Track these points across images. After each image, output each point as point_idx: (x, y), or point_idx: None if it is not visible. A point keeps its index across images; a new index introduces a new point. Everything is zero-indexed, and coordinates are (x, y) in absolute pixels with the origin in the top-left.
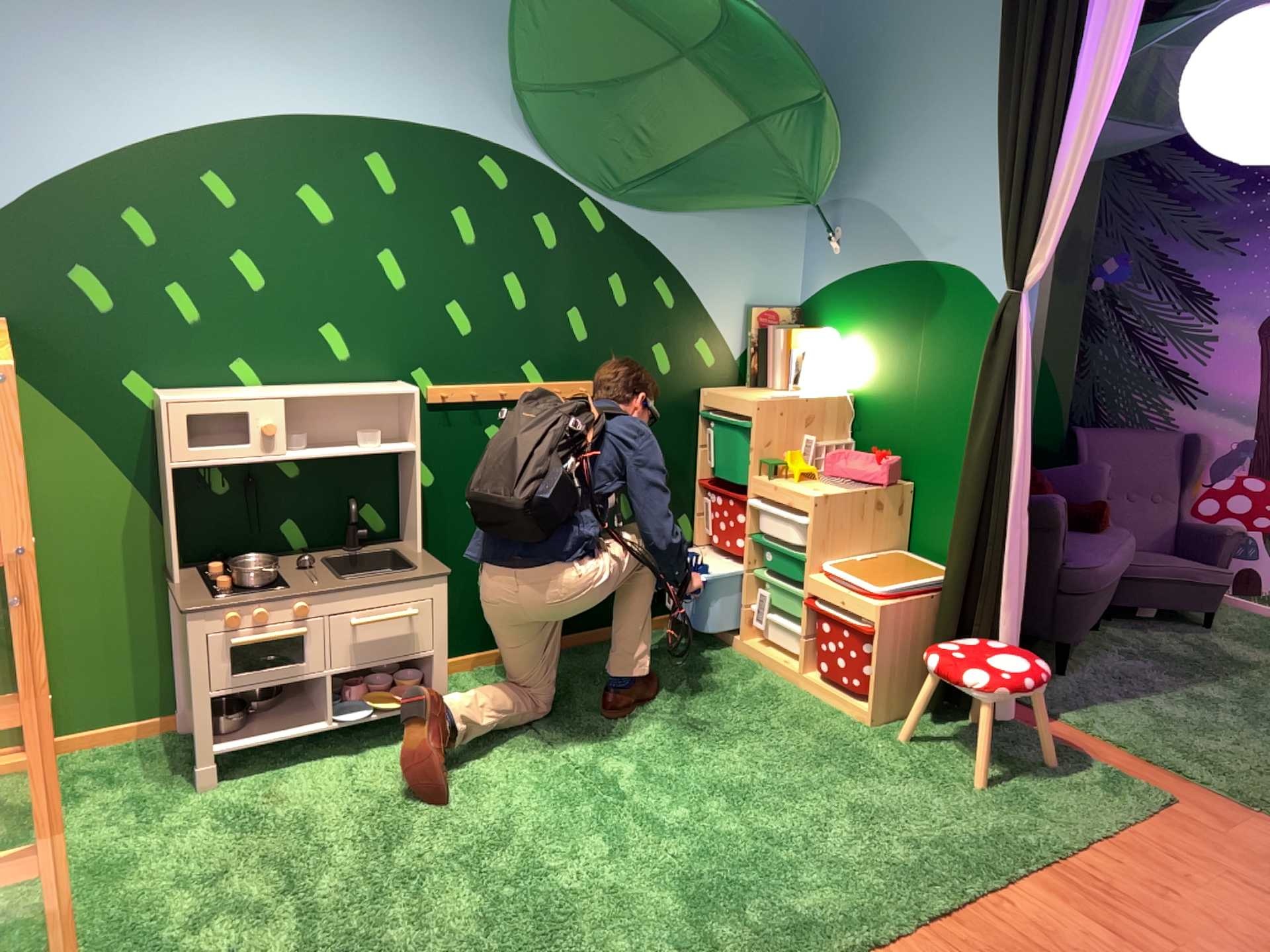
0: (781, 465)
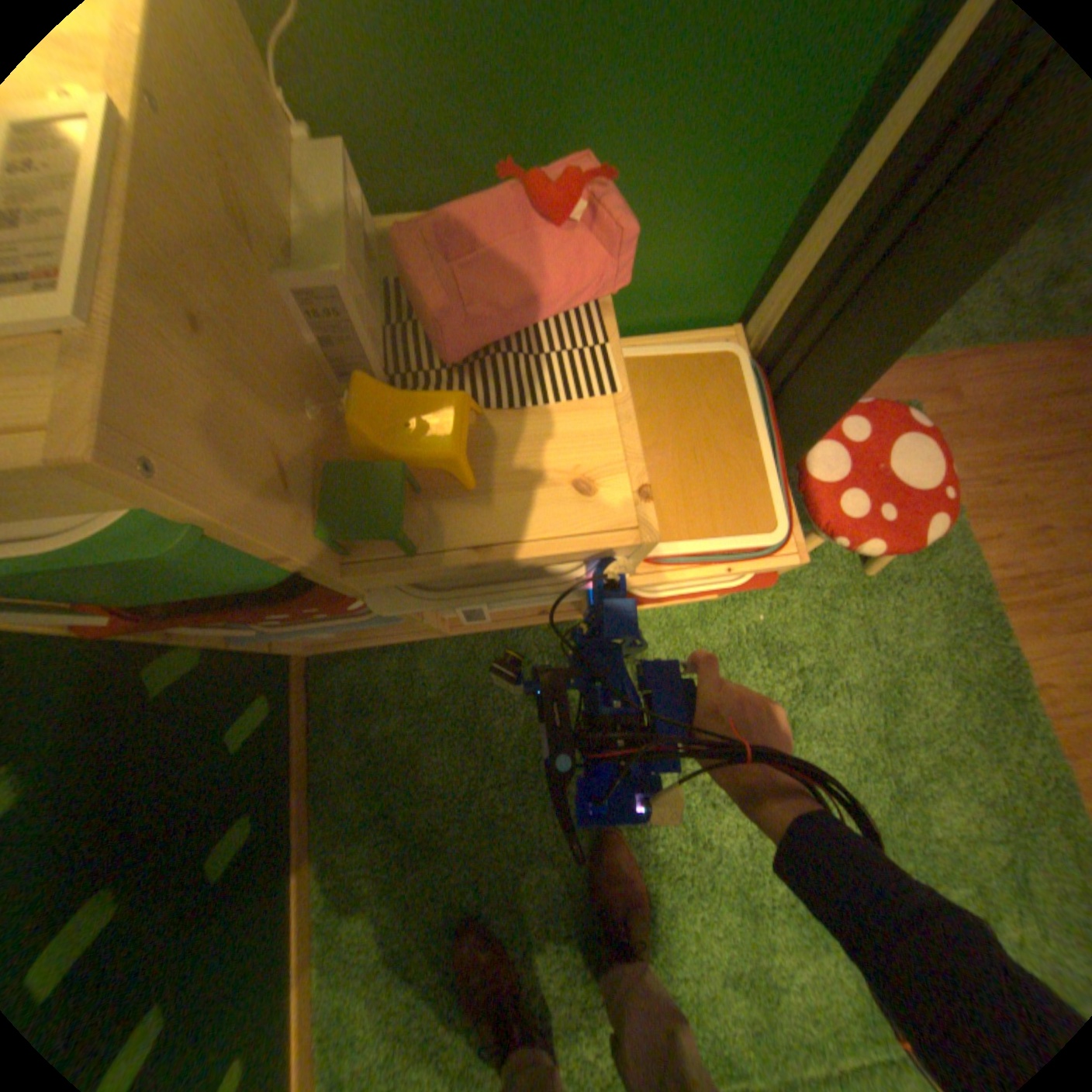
0: (406, 473)
